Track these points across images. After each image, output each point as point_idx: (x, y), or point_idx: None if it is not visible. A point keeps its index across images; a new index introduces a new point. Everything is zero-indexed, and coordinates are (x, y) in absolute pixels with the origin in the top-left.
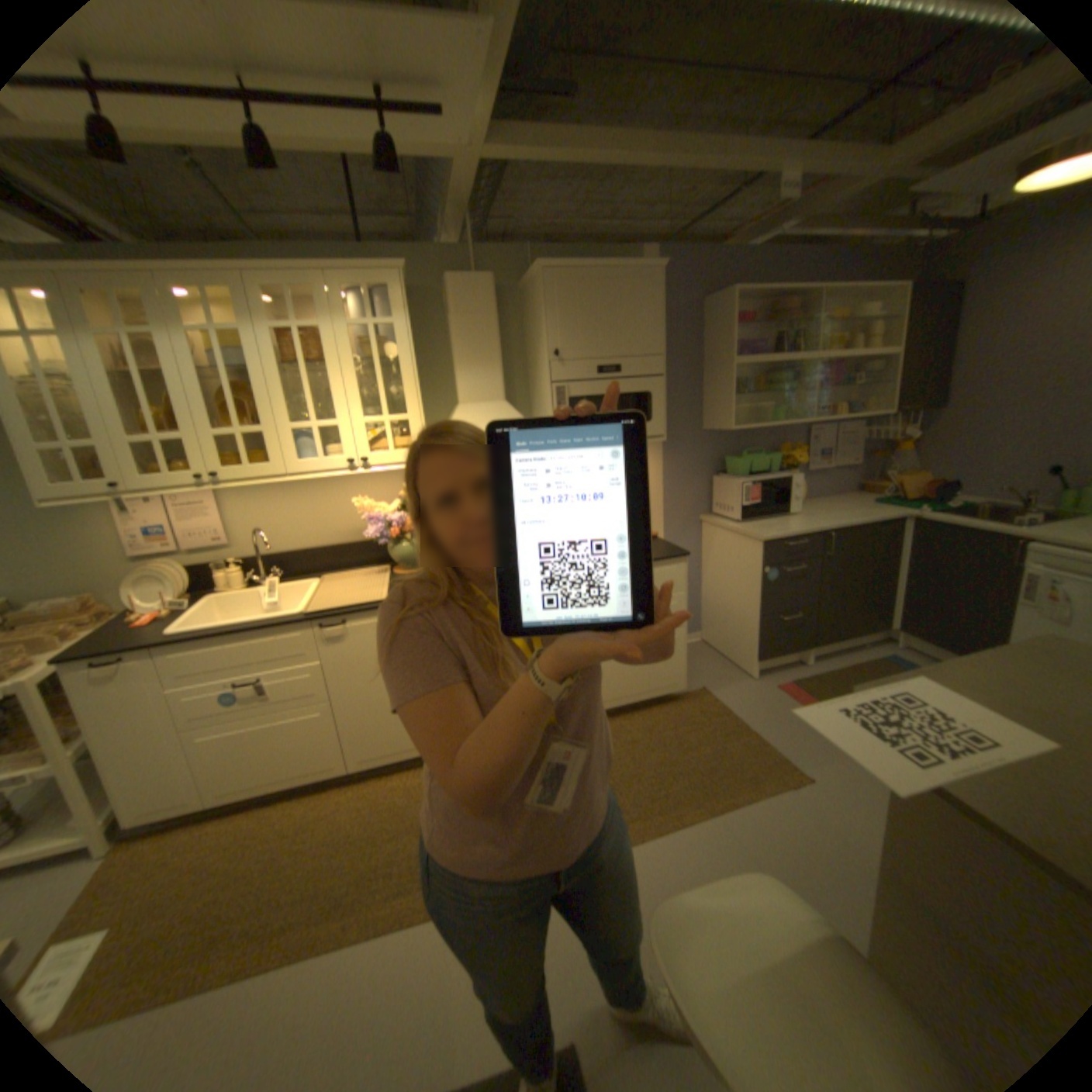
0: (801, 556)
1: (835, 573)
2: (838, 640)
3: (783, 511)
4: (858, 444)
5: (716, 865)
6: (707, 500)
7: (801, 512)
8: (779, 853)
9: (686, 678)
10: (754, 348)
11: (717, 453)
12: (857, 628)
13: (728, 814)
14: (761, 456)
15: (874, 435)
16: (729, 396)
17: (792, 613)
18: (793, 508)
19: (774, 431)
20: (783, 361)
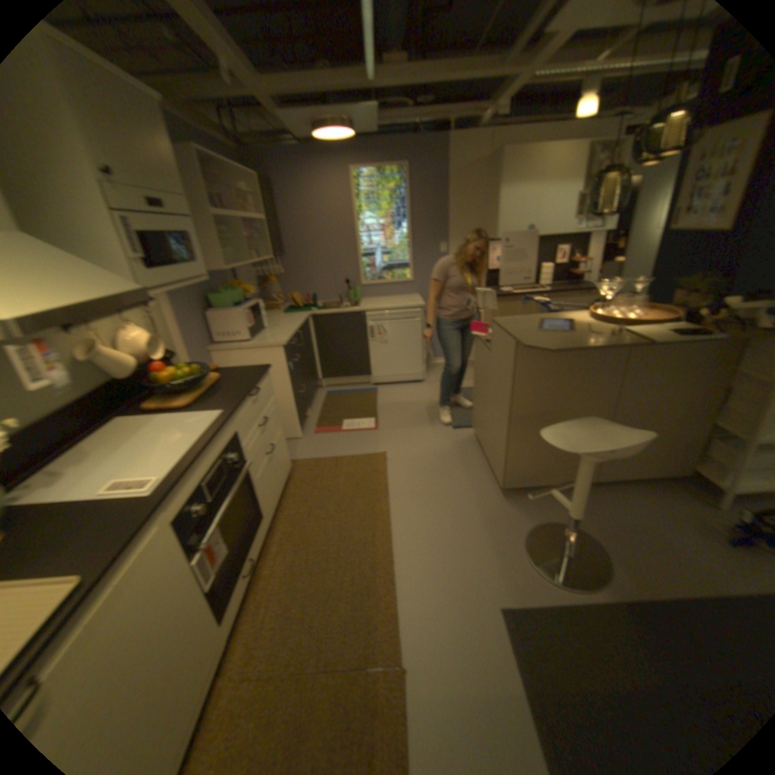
0: (296, 350)
1: (305, 356)
2: (313, 395)
3: (263, 327)
4: (256, 280)
5: (416, 509)
6: (209, 333)
7: (268, 326)
8: (418, 482)
9: (290, 457)
10: (206, 203)
11: (201, 293)
12: (315, 385)
13: (389, 491)
14: (236, 291)
15: (258, 274)
16: (214, 242)
17: (302, 387)
18: (266, 324)
19: (221, 273)
20: (223, 217)
